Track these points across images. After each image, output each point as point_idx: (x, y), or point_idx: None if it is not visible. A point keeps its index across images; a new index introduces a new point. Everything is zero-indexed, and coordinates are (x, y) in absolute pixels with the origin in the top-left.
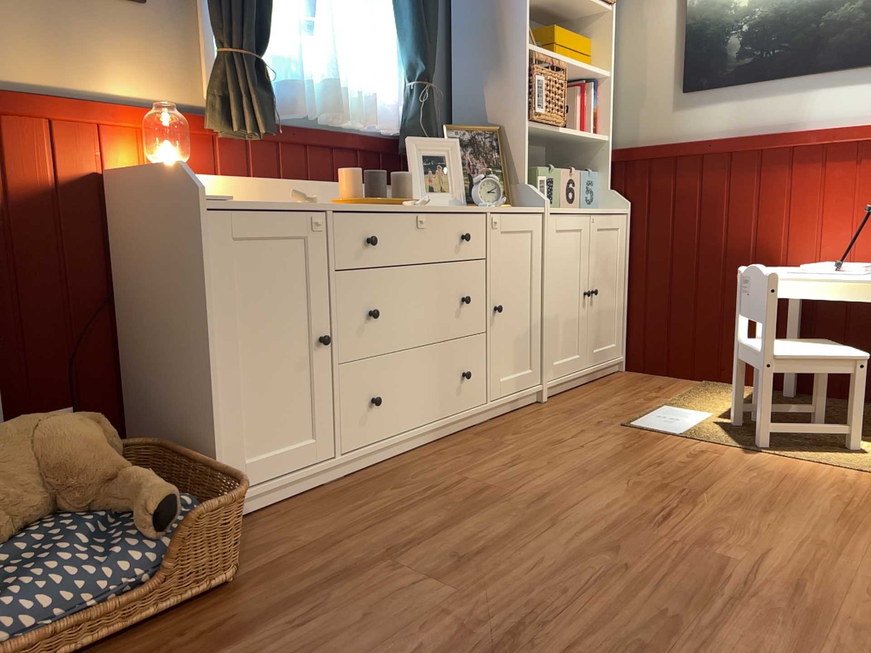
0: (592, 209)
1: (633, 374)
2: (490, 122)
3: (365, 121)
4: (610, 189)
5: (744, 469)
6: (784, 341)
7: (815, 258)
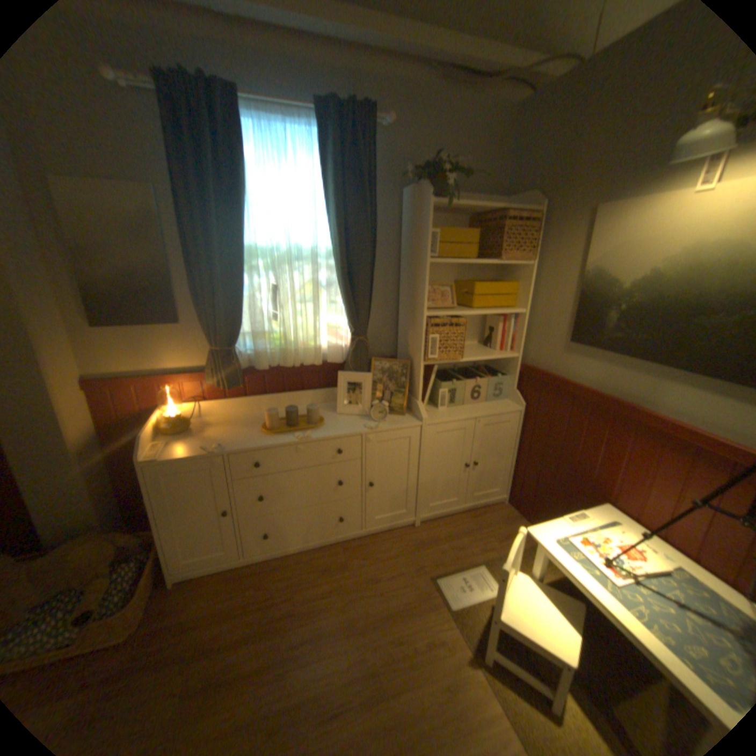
0: (482, 411)
1: (508, 510)
2: (408, 352)
3: (313, 361)
4: (516, 388)
5: (445, 686)
6: (543, 595)
7: (641, 515)
